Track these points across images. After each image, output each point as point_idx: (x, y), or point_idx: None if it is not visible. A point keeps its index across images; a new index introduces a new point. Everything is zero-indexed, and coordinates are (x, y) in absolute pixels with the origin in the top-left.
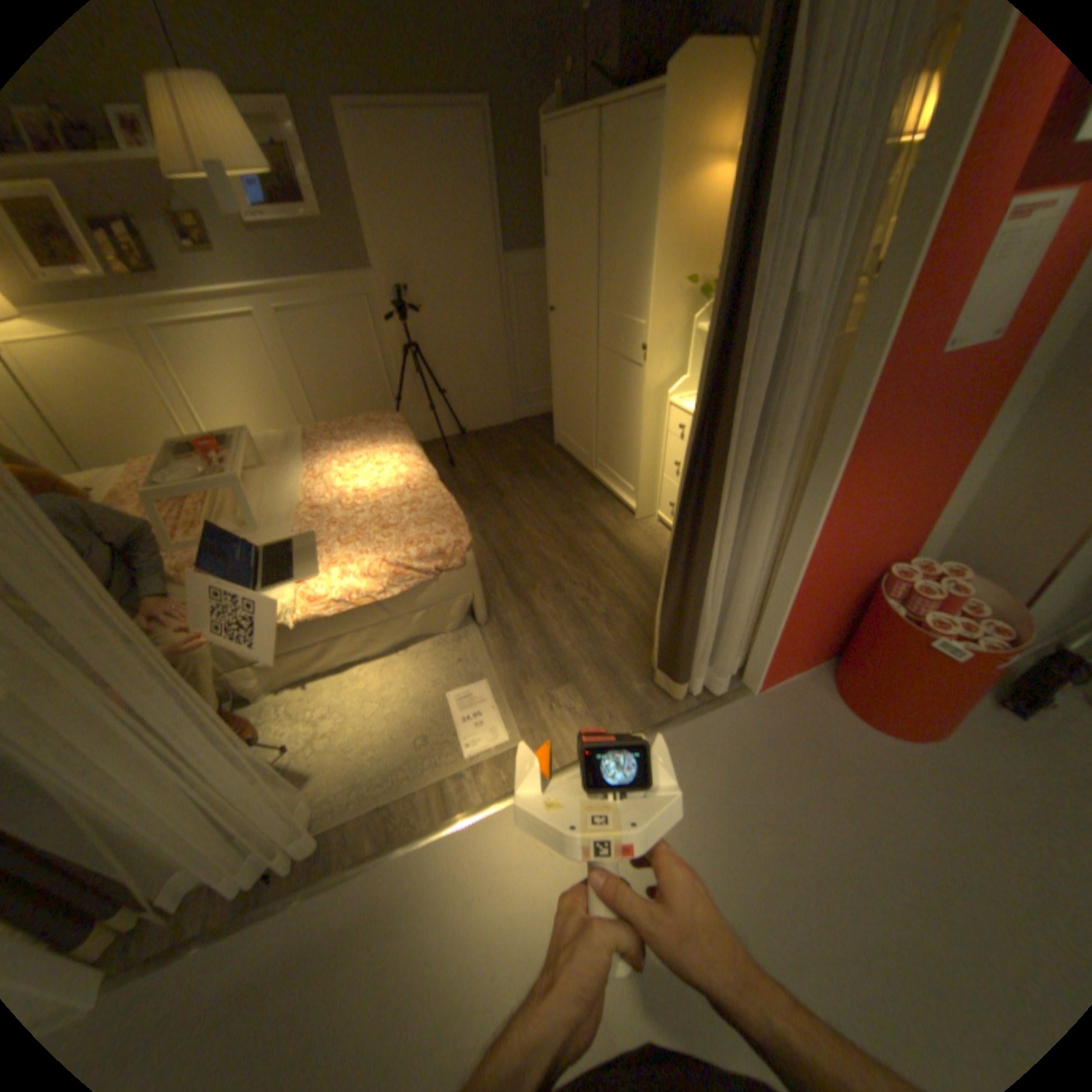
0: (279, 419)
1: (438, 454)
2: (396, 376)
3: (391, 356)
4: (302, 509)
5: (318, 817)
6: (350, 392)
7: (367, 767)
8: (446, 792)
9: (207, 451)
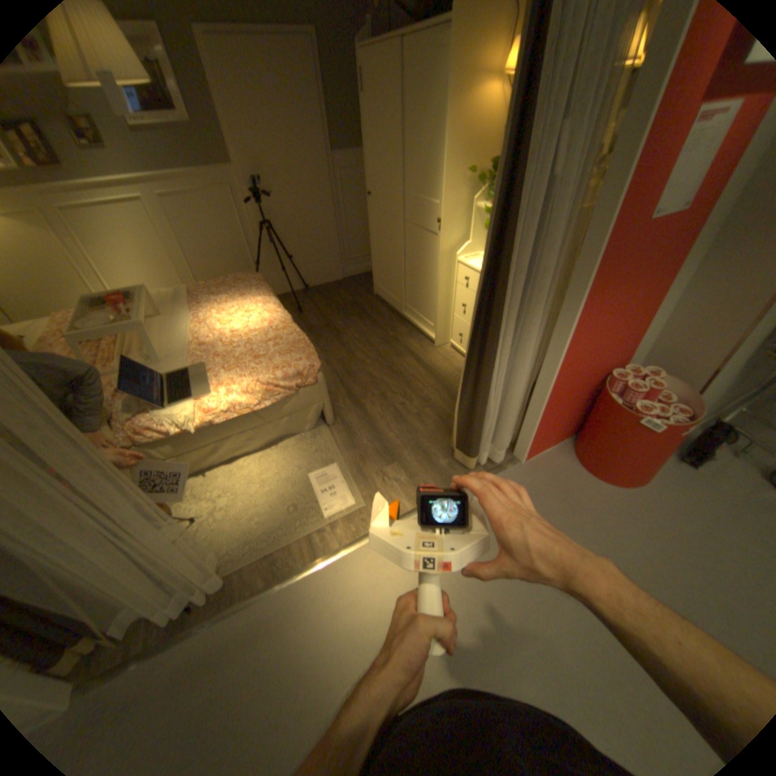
0: (167, 281)
1: (289, 304)
2: (254, 246)
3: (250, 230)
4: (192, 346)
5: (222, 566)
6: (220, 258)
7: (255, 528)
8: (313, 542)
9: (114, 305)
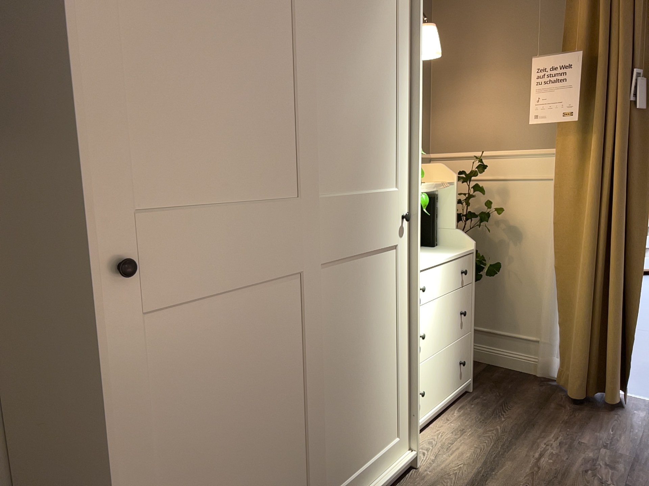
0: None
1: None
2: None
3: None
4: None
5: None
6: None
7: None
8: None
9: None
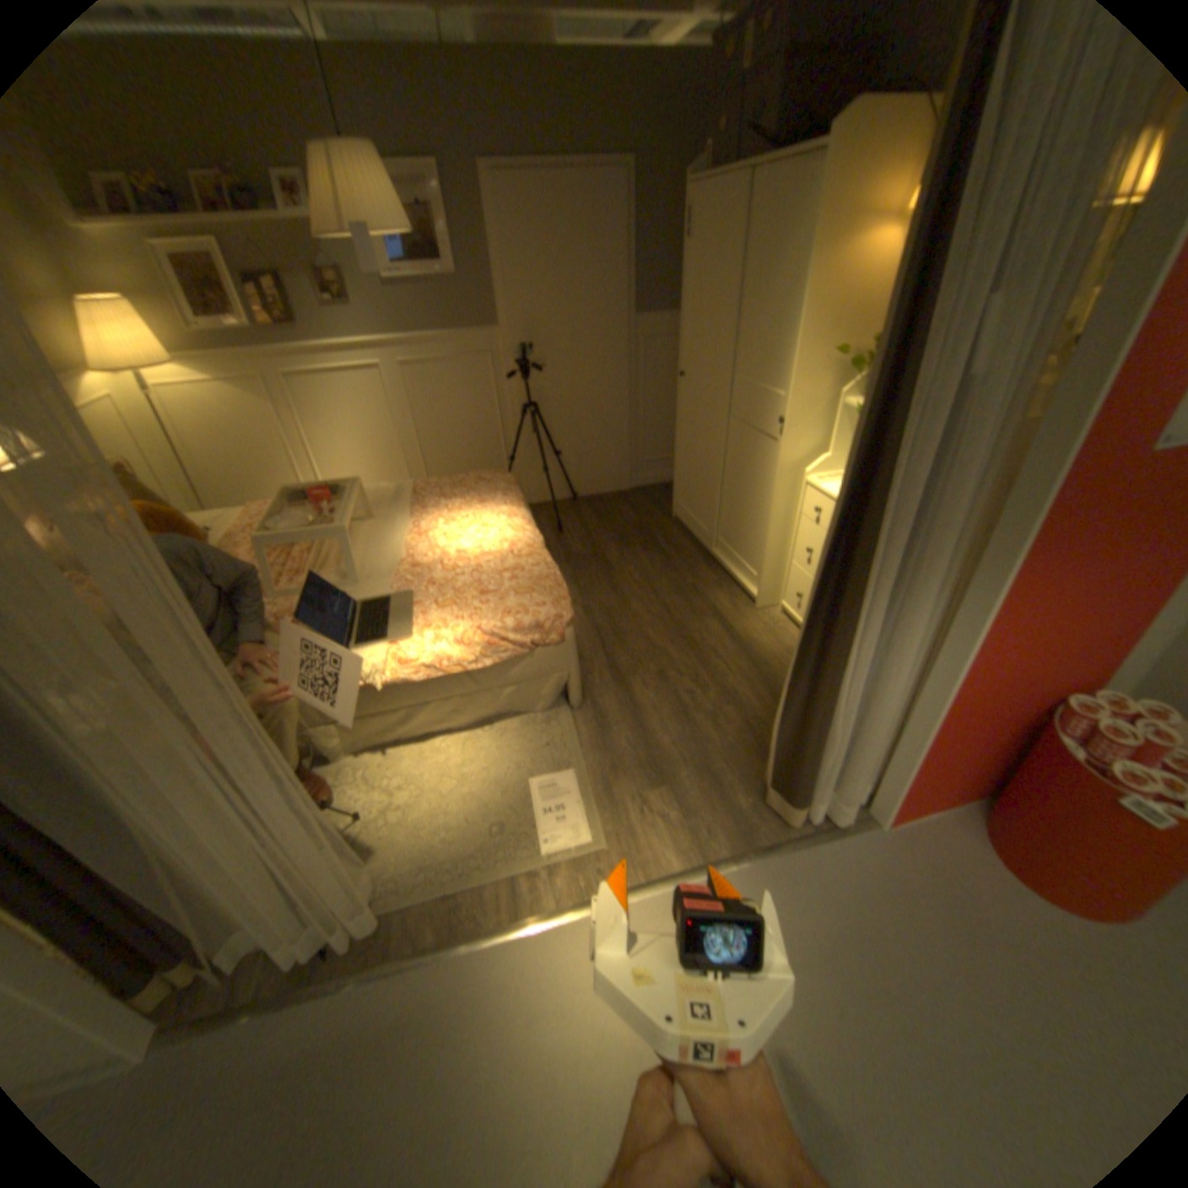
0: (392, 473)
1: (547, 518)
2: (512, 436)
3: (509, 414)
4: (403, 567)
5: (382, 898)
6: (465, 449)
7: (438, 850)
8: (517, 891)
9: (320, 501)
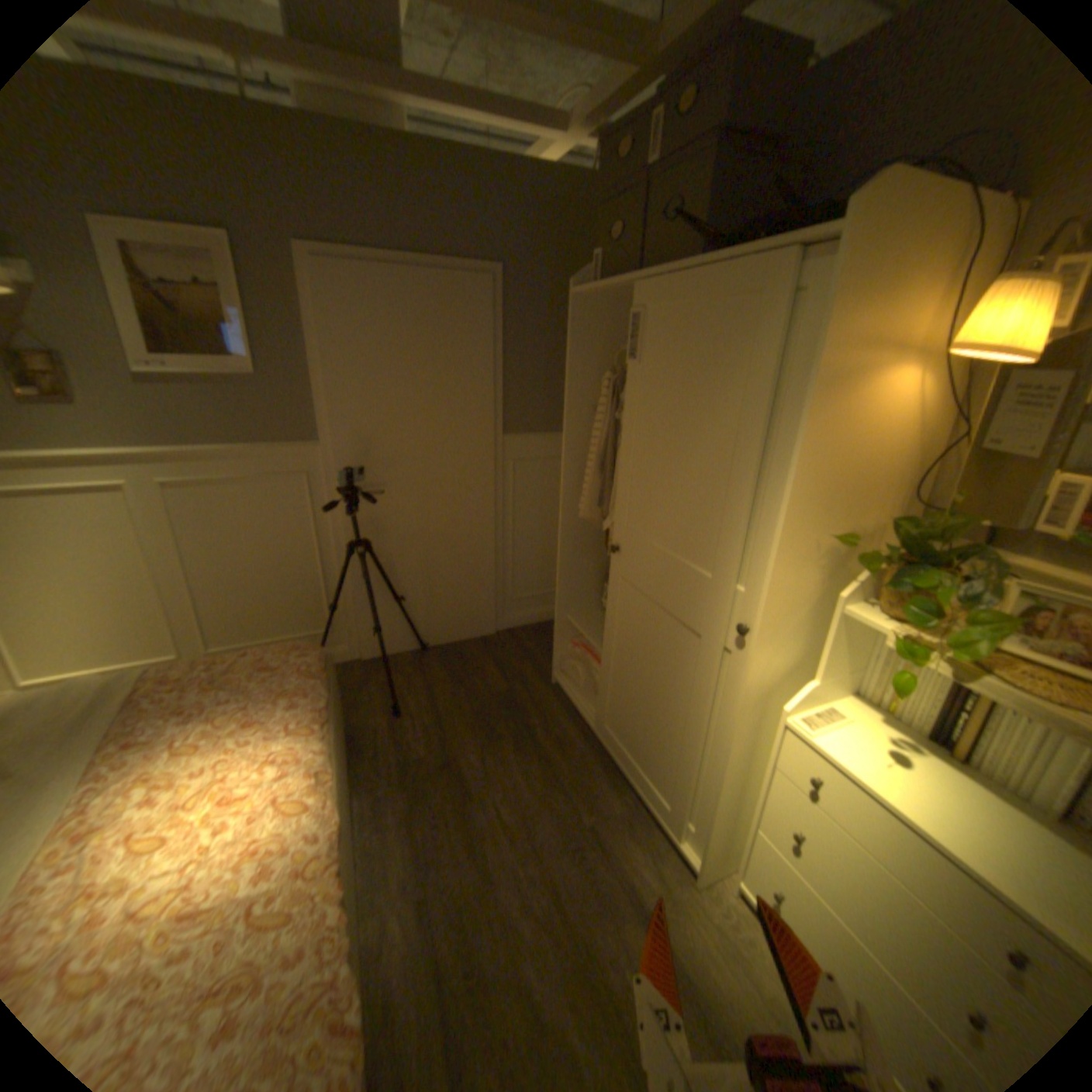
0: (140, 629)
1: (380, 684)
2: (336, 574)
3: (332, 547)
4: None
5: None
6: (262, 593)
7: None
8: None
9: None
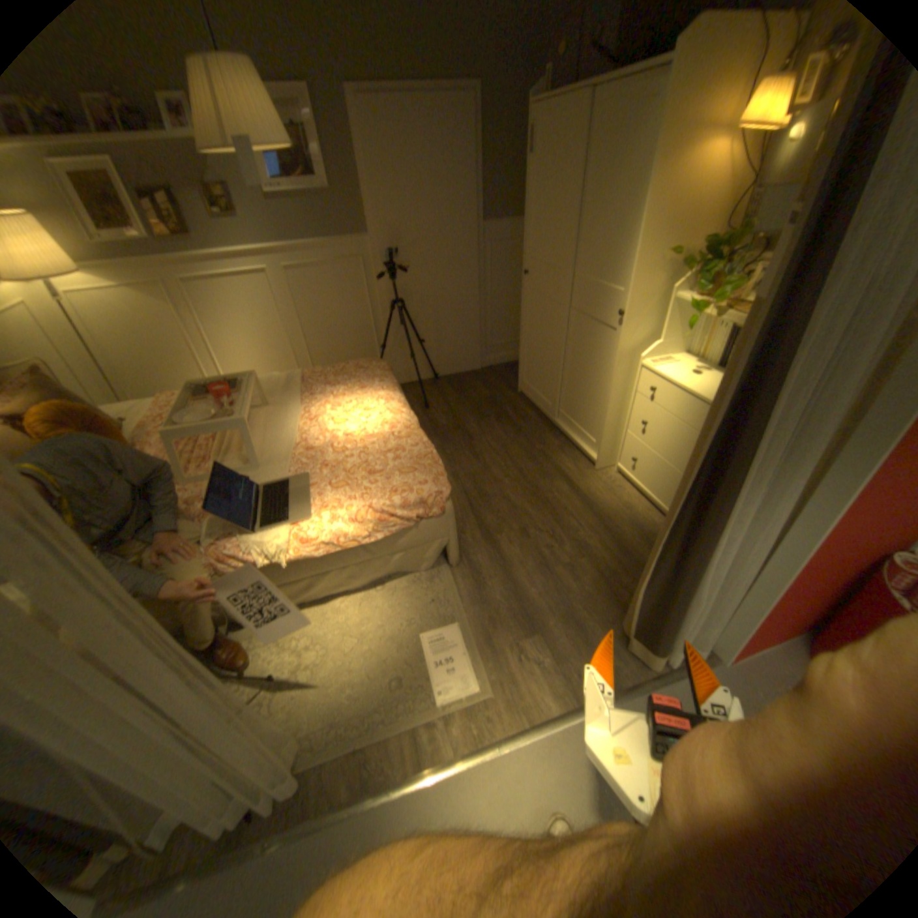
0: (286, 361)
1: (418, 395)
2: (386, 326)
3: (383, 308)
4: (302, 449)
5: (303, 759)
6: (346, 339)
7: (350, 712)
8: (423, 744)
9: (224, 394)
